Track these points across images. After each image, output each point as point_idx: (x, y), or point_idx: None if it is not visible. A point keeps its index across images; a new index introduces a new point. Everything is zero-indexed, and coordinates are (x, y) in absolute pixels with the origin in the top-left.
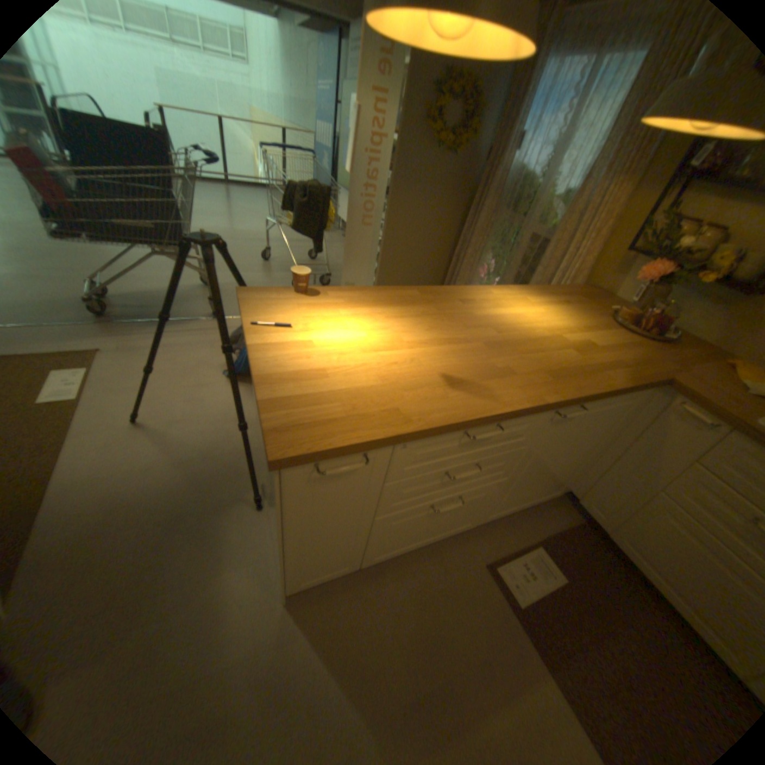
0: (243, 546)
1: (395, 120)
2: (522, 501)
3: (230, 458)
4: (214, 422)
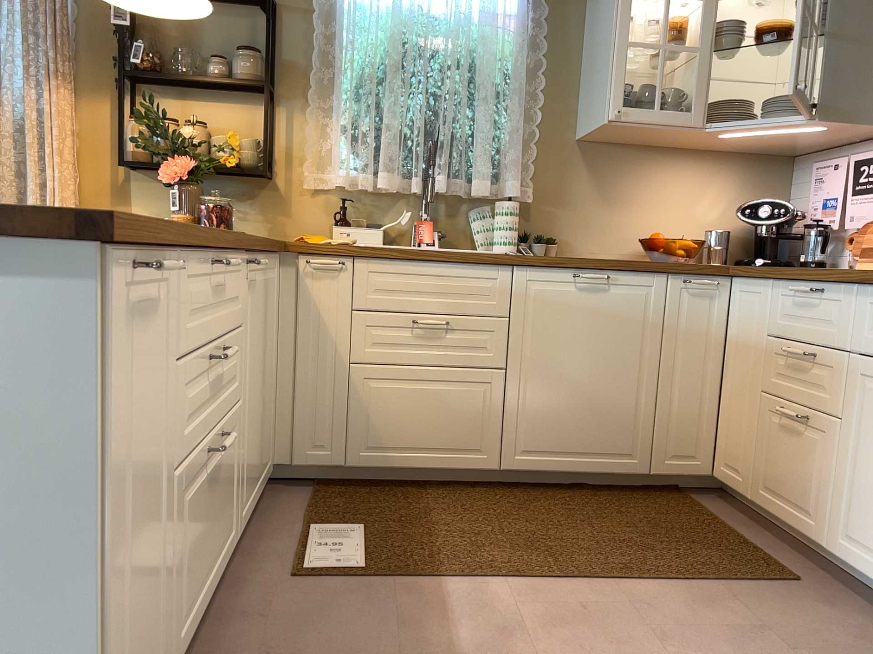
0: None
1: None
2: (252, 472)
3: None
4: None
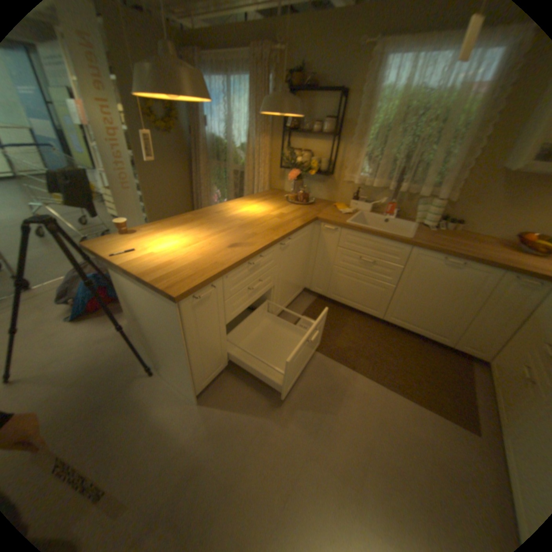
0: (153, 396)
1: (120, 118)
2: (286, 298)
3: (110, 361)
4: (82, 349)
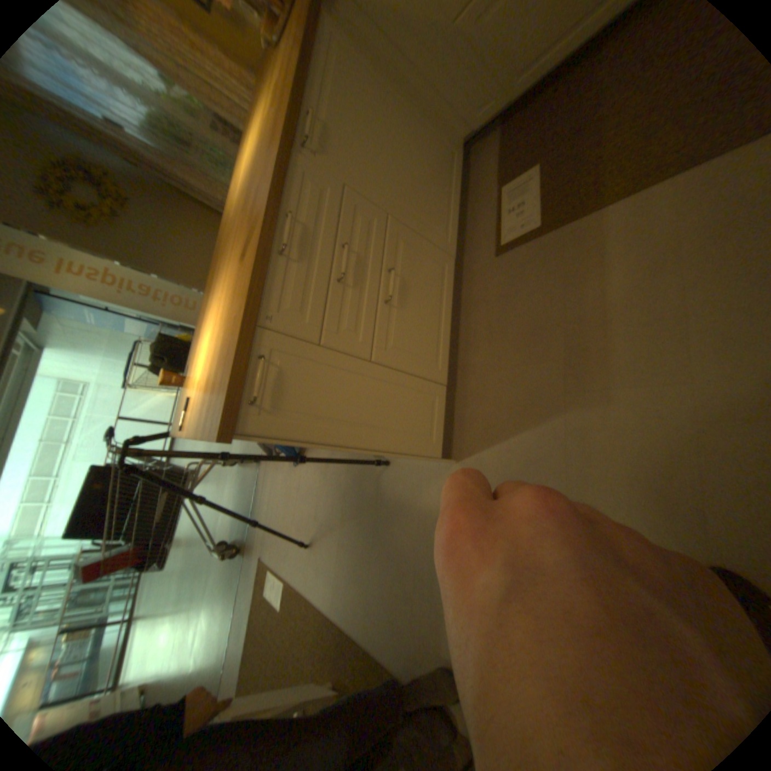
0: (408, 484)
1: (92, 255)
2: (441, 201)
3: (349, 476)
4: (324, 482)
